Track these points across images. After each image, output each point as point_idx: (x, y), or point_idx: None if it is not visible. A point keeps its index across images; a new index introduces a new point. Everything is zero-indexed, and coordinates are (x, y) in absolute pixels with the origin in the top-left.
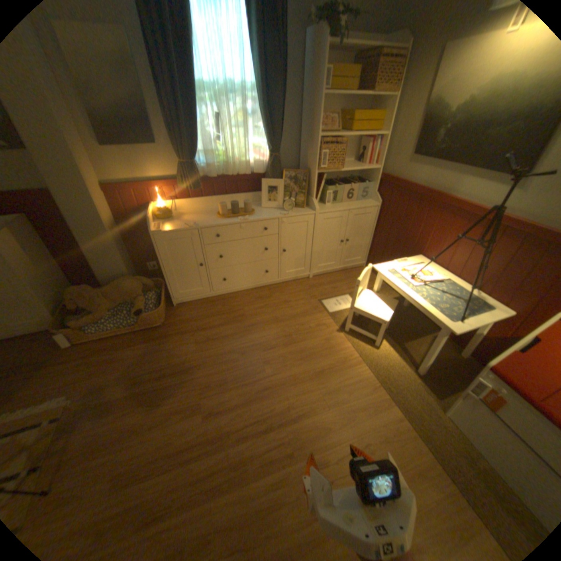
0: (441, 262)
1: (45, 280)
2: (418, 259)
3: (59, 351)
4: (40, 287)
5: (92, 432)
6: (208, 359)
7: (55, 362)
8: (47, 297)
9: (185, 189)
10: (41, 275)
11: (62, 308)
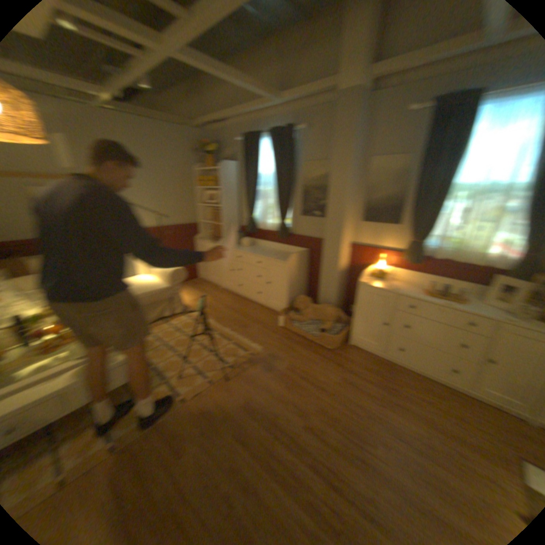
0: None
1: (295, 286)
2: None
3: (276, 326)
4: (290, 289)
5: (256, 375)
6: (340, 397)
7: (271, 330)
8: (290, 296)
9: (405, 262)
10: (295, 283)
11: (292, 305)
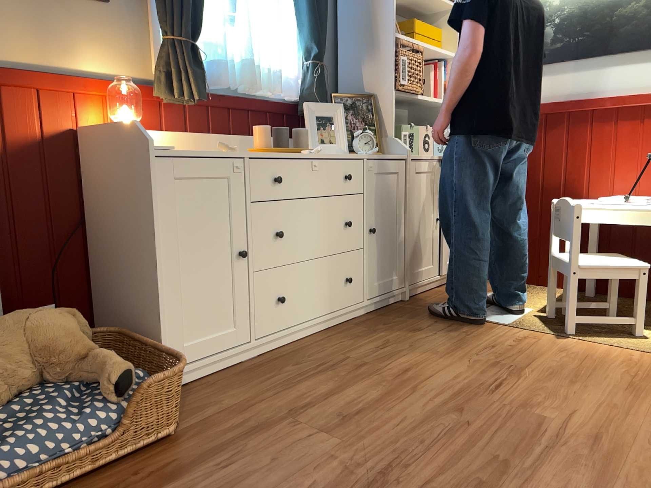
0: (621, 193)
1: None
2: (585, 200)
3: None
4: None
5: None
6: (401, 445)
7: None
8: None
9: (178, 97)
10: None
11: None
